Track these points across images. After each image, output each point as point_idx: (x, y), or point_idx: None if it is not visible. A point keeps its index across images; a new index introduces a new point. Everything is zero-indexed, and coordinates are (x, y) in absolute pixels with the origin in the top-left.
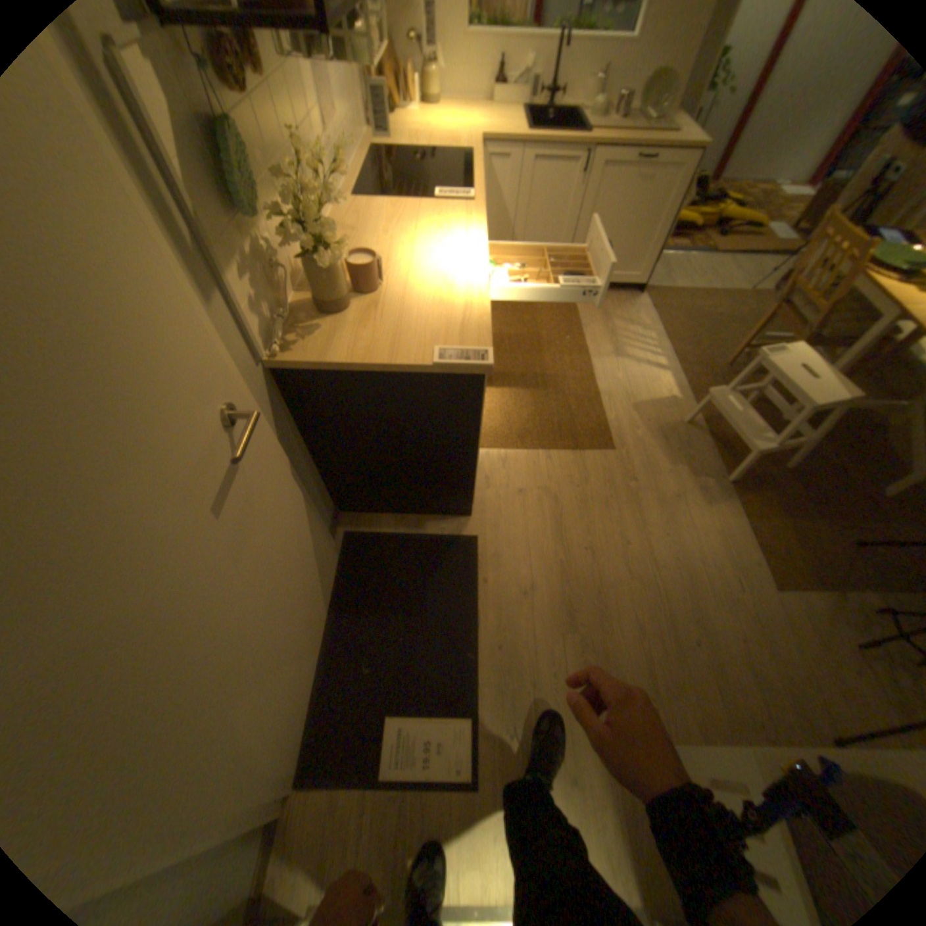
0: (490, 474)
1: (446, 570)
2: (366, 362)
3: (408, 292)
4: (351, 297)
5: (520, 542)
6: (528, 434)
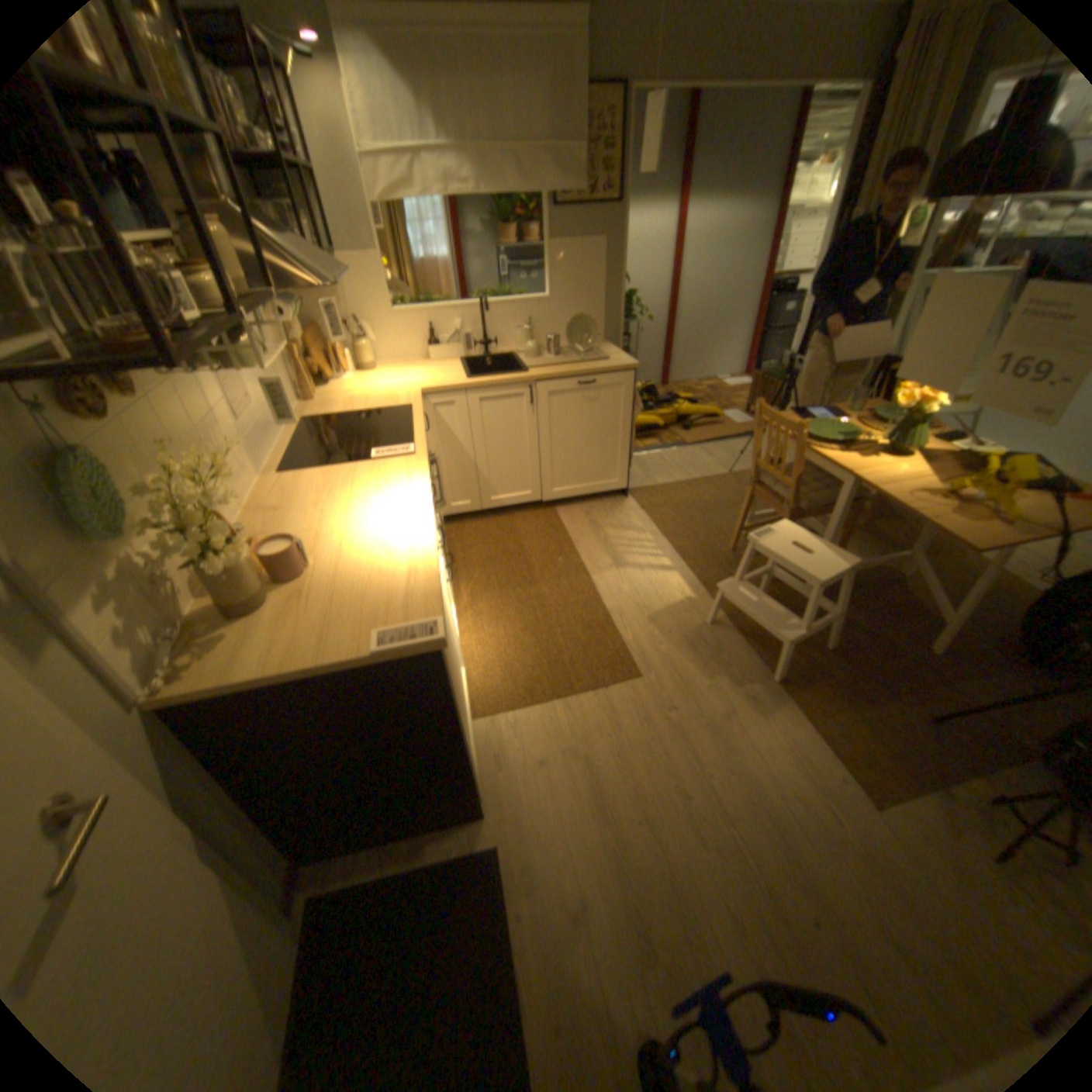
0: (500, 751)
1: (460, 919)
2: (283, 672)
3: (339, 570)
4: (268, 591)
5: (553, 841)
6: (536, 685)
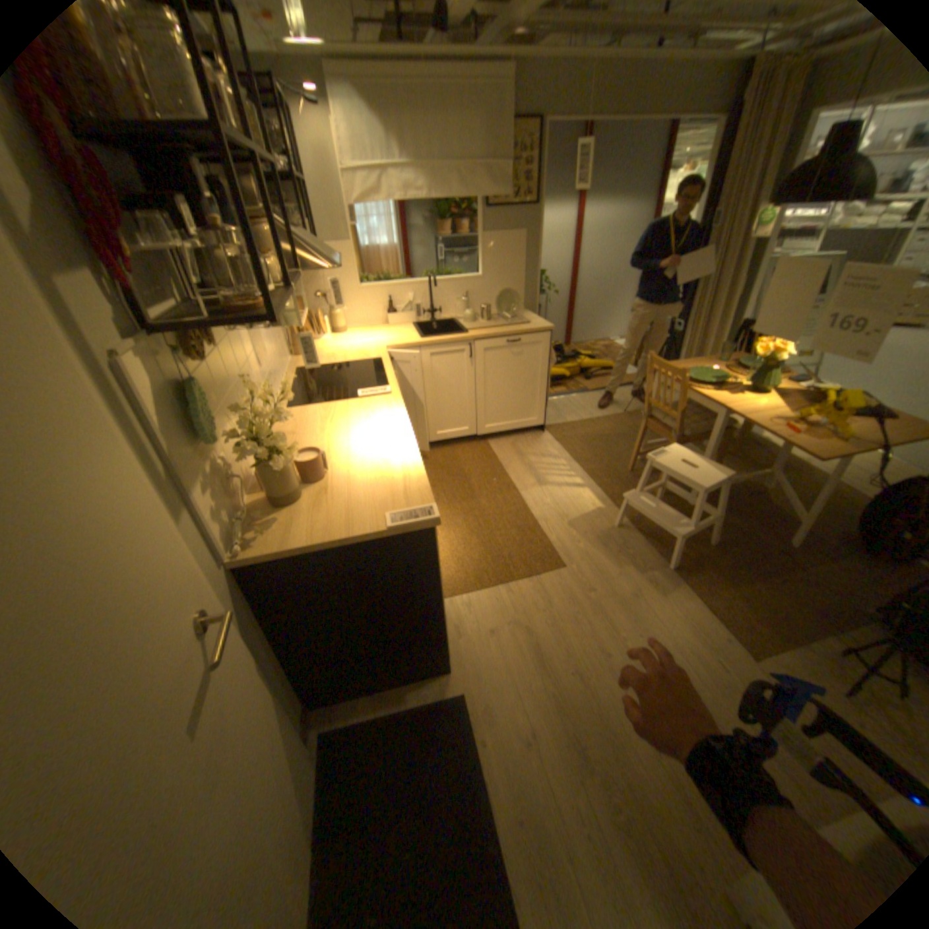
0: (458, 623)
1: (438, 745)
2: (324, 541)
3: (350, 474)
4: (300, 488)
5: (506, 687)
6: (483, 573)
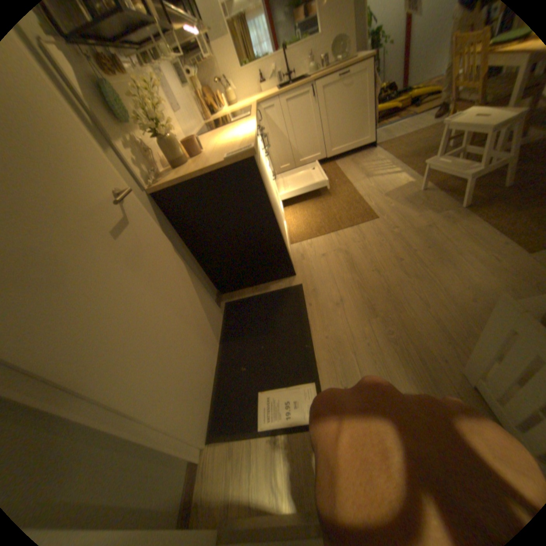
0: (303, 252)
1: (284, 304)
2: (191, 171)
3: (214, 147)
4: (188, 158)
5: (328, 279)
6: (321, 227)
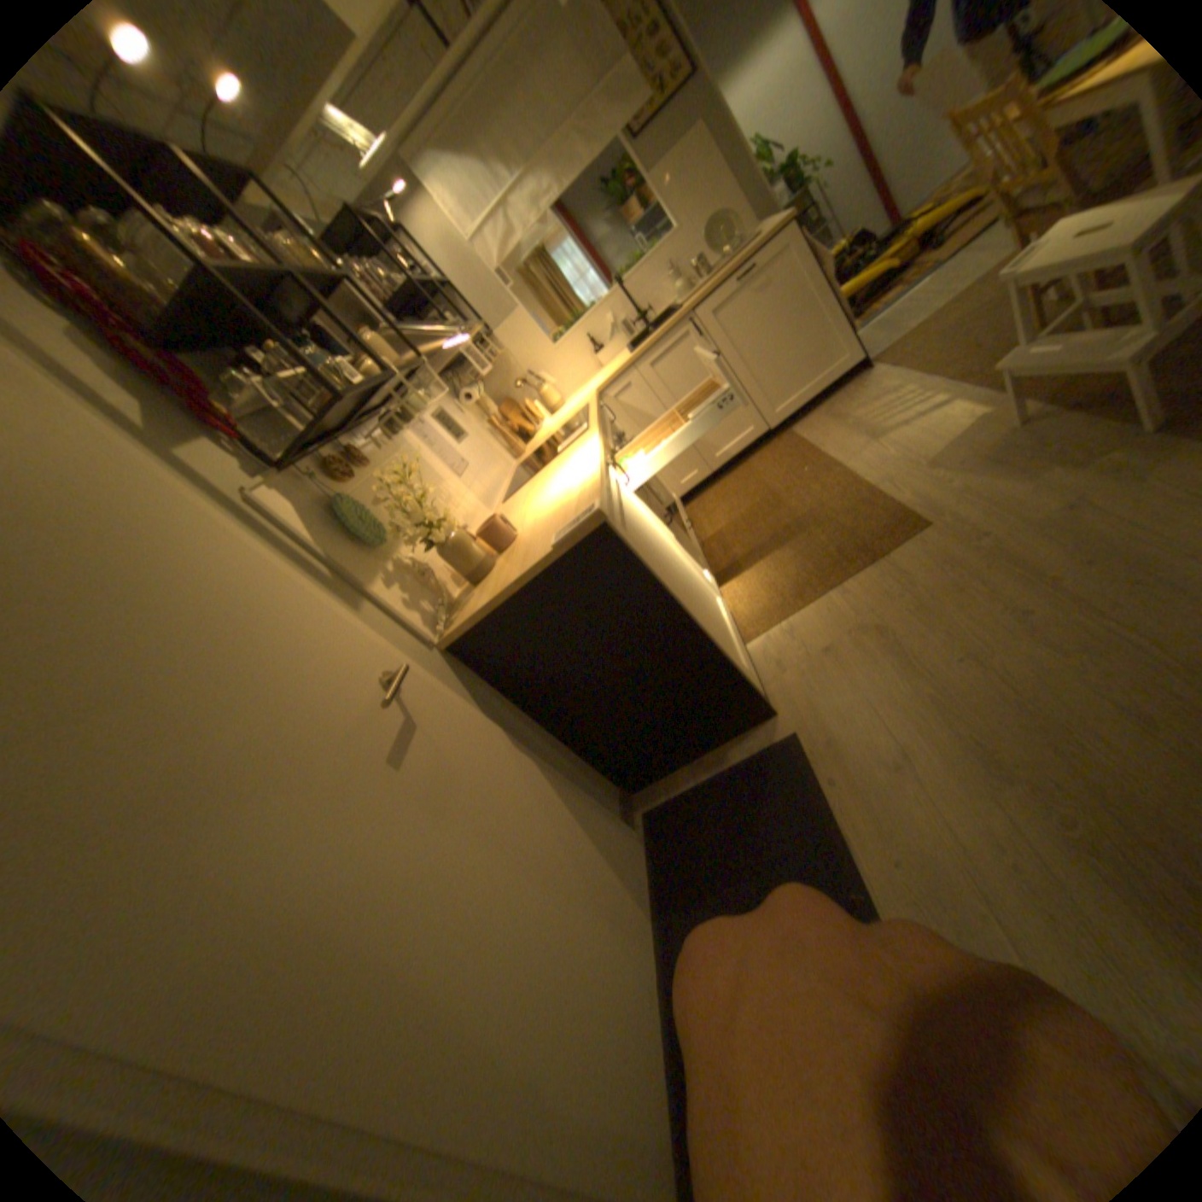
0: (781, 655)
1: (772, 794)
2: (504, 586)
3: (537, 521)
4: (497, 557)
5: (856, 708)
6: (806, 586)
